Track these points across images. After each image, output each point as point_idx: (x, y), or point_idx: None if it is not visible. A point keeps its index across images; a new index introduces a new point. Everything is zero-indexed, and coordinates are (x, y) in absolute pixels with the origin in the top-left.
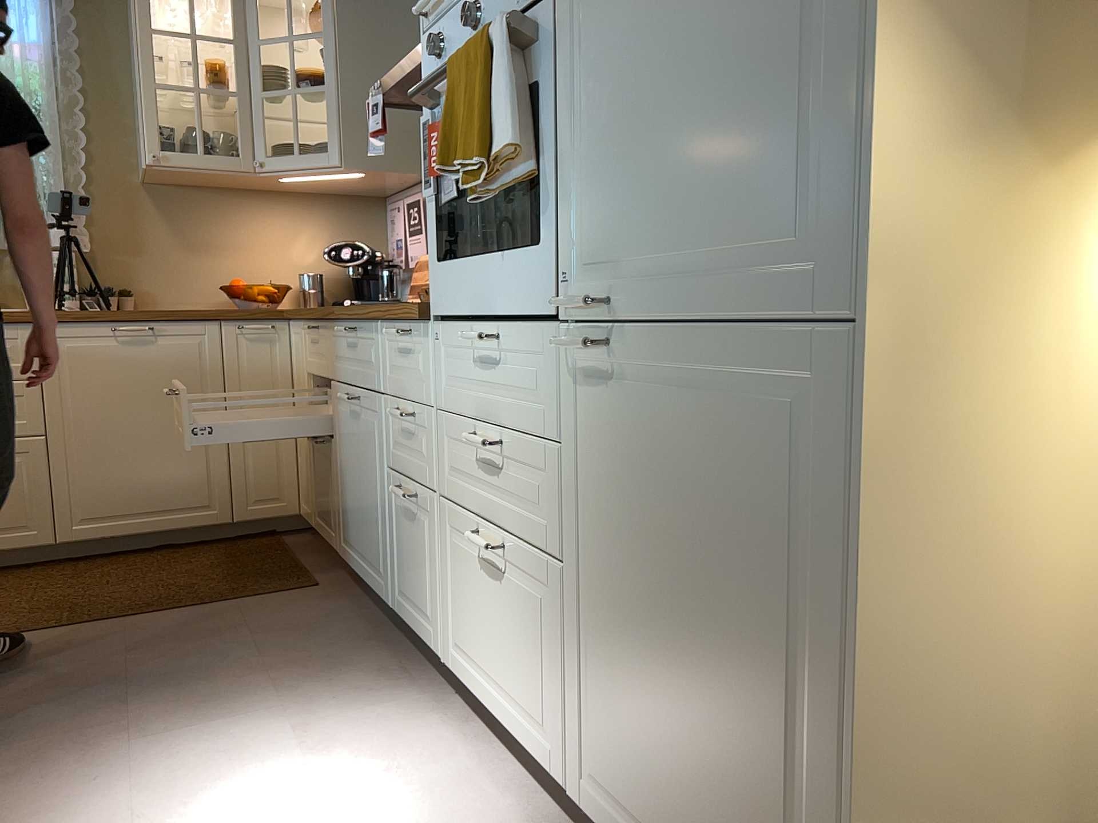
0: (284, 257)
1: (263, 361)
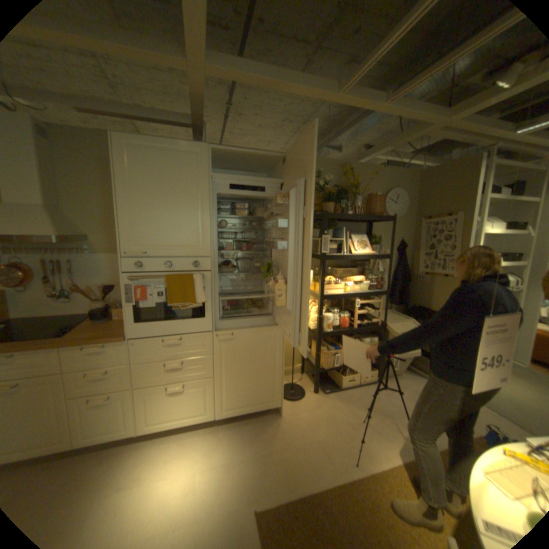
0: None
1: None
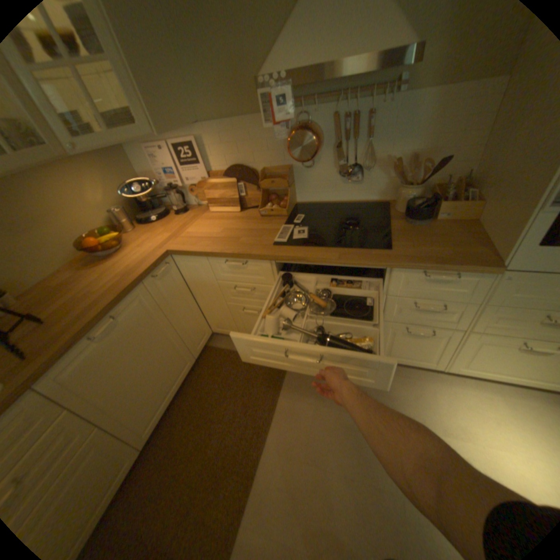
0: (85, 204)
1: (171, 284)
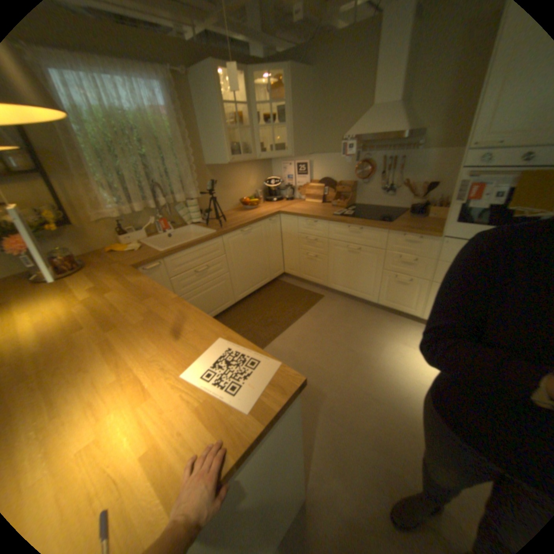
0: (246, 185)
1: (274, 230)
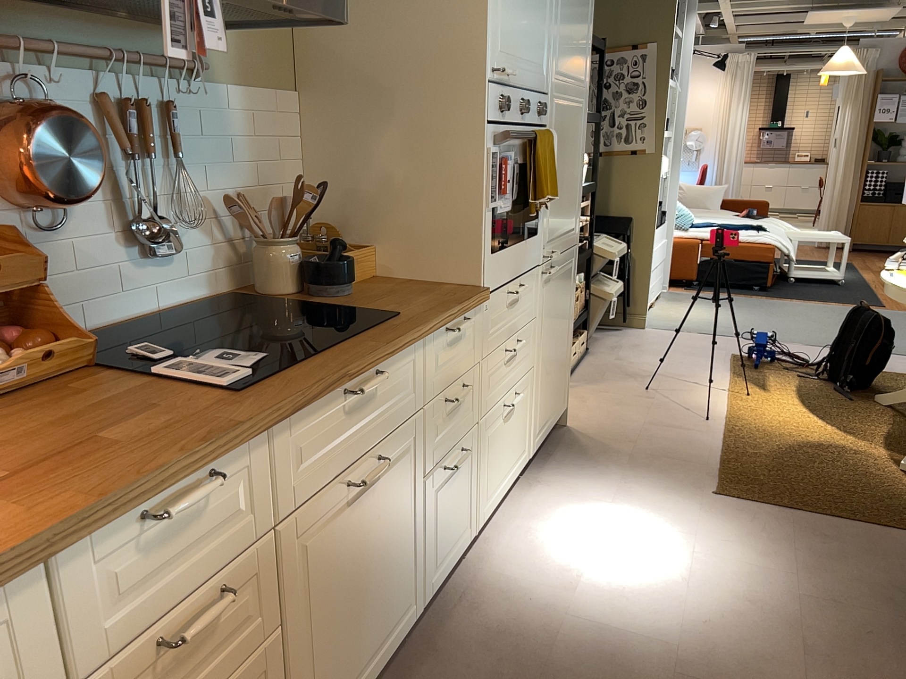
0: None
1: None
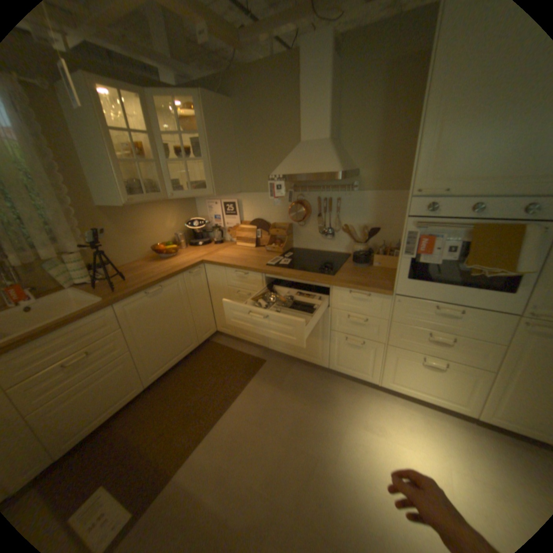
0: (163, 228)
1: (198, 283)
